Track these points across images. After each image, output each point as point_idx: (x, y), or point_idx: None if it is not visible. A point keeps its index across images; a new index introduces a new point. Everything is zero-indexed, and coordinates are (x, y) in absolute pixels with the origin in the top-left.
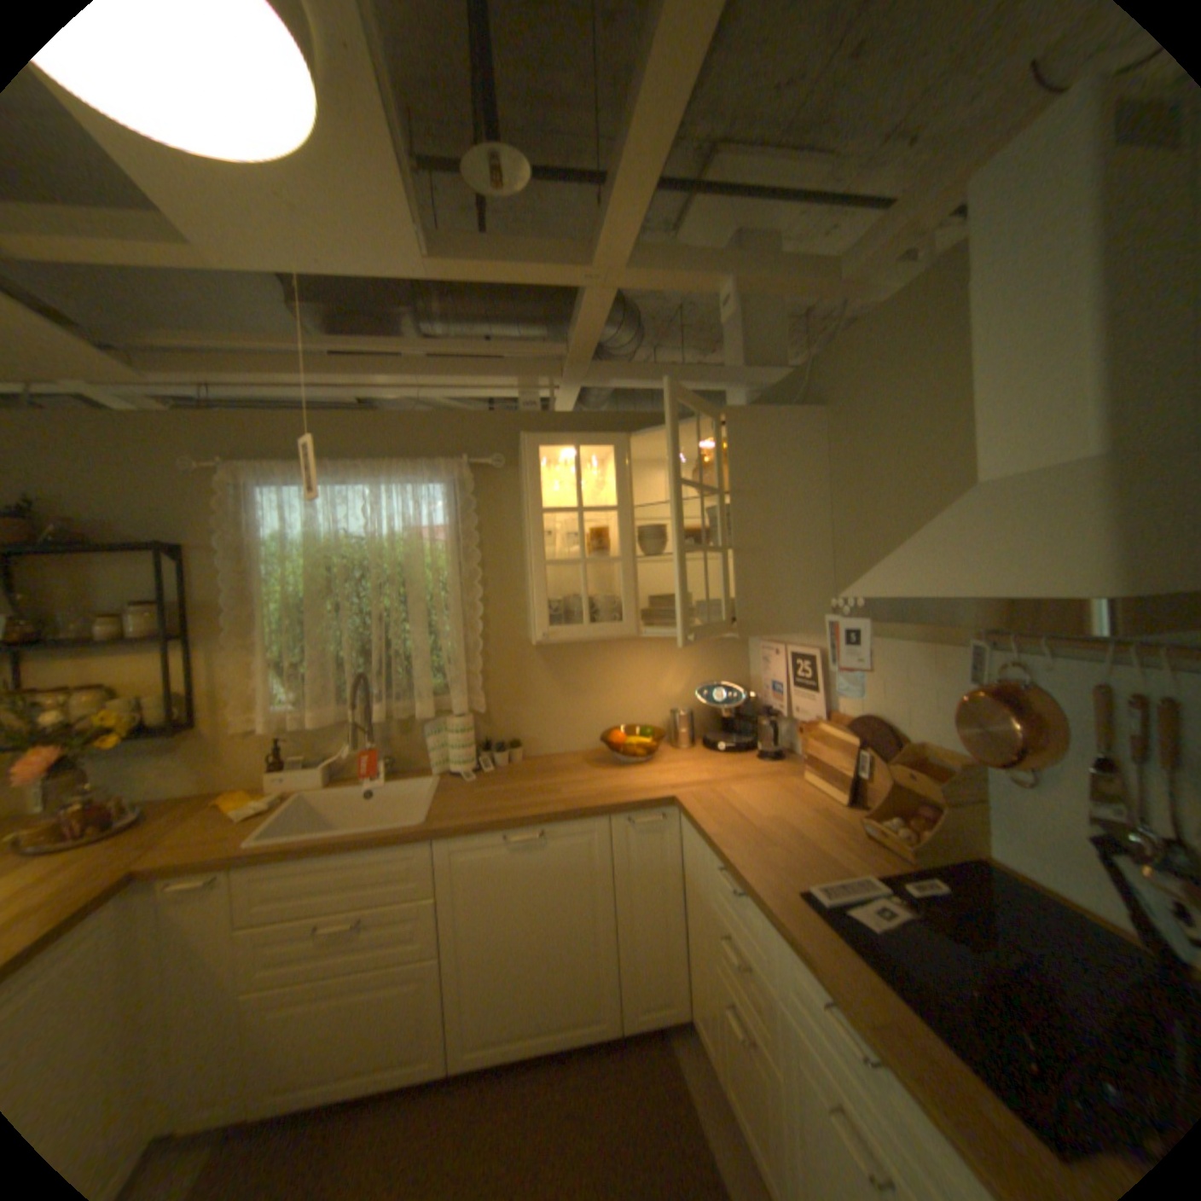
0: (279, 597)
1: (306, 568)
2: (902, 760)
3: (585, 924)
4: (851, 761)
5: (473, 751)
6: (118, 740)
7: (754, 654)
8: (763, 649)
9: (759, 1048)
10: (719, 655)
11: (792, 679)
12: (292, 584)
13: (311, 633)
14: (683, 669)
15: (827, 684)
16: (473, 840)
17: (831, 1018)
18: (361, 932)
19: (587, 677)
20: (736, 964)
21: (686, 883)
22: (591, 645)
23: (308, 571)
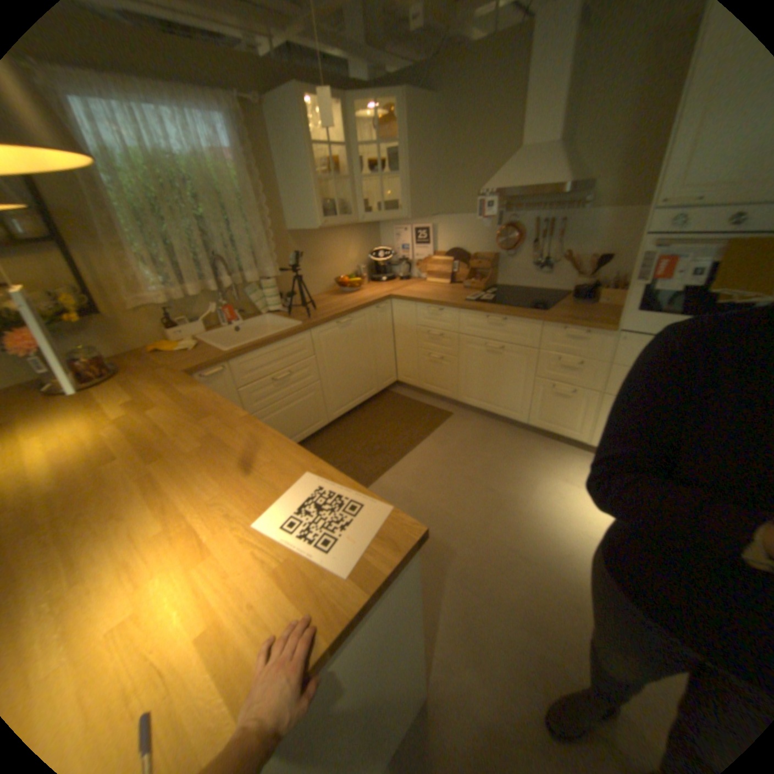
0: (122, 206)
1: (136, 181)
2: (471, 259)
3: (365, 354)
4: (448, 267)
5: (278, 299)
6: (72, 320)
7: (382, 235)
8: (394, 230)
9: (444, 357)
10: (367, 237)
11: (413, 241)
12: (134, 194)
13: (167, 232)
14: (355, 246)
15: (430, 240)
16: (324, 327)
17: (488, 318)
18: (289, 378)
19: (316, 254)
20: (436, 335)
21: (394, 329)
22: (315, 234)
23: (149, 182)
